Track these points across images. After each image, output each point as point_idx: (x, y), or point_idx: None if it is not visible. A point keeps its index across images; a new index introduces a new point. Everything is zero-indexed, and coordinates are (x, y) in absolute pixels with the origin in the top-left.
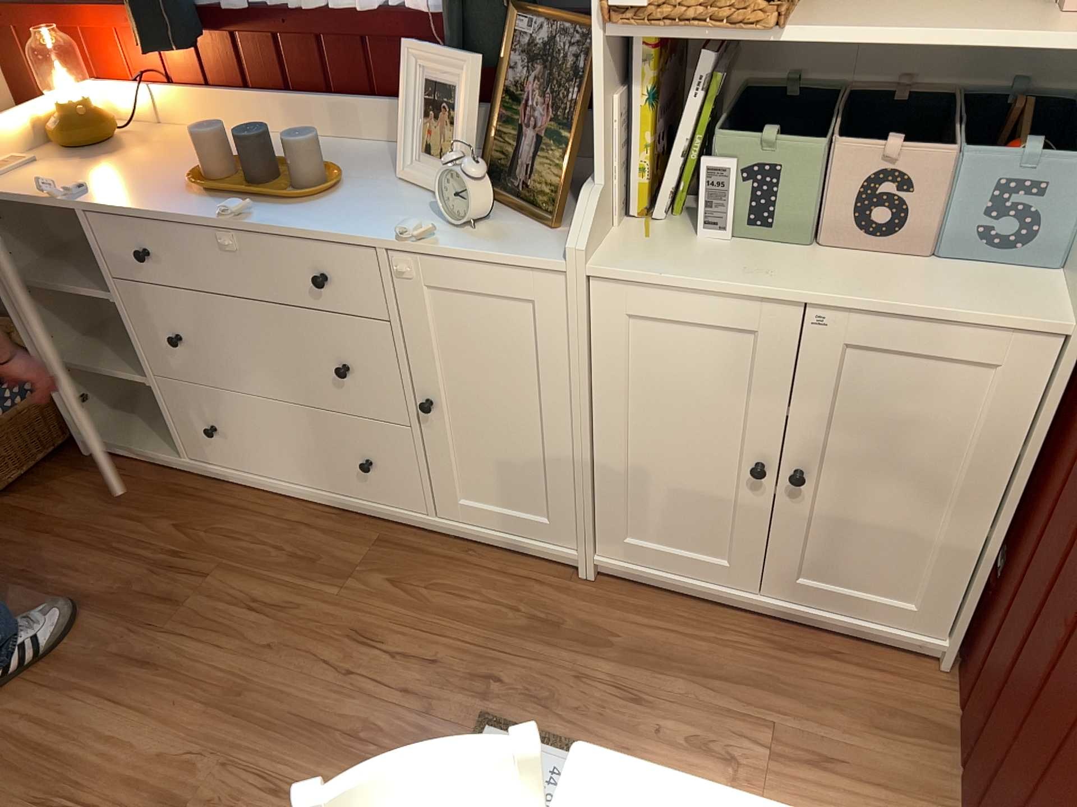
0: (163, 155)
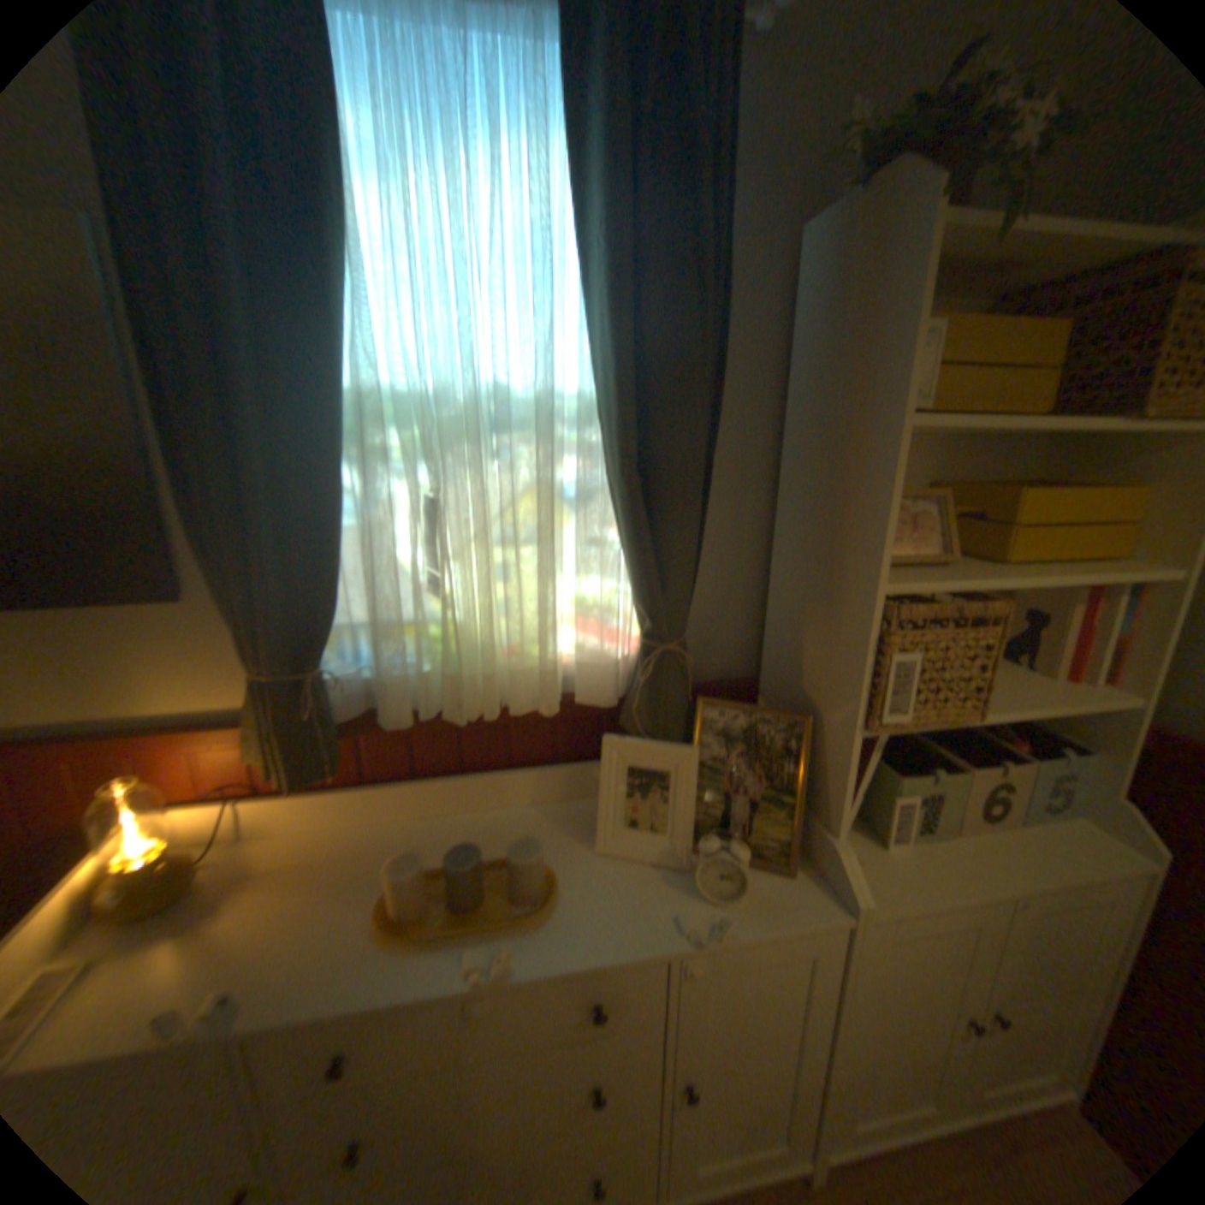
0: (286, 896)
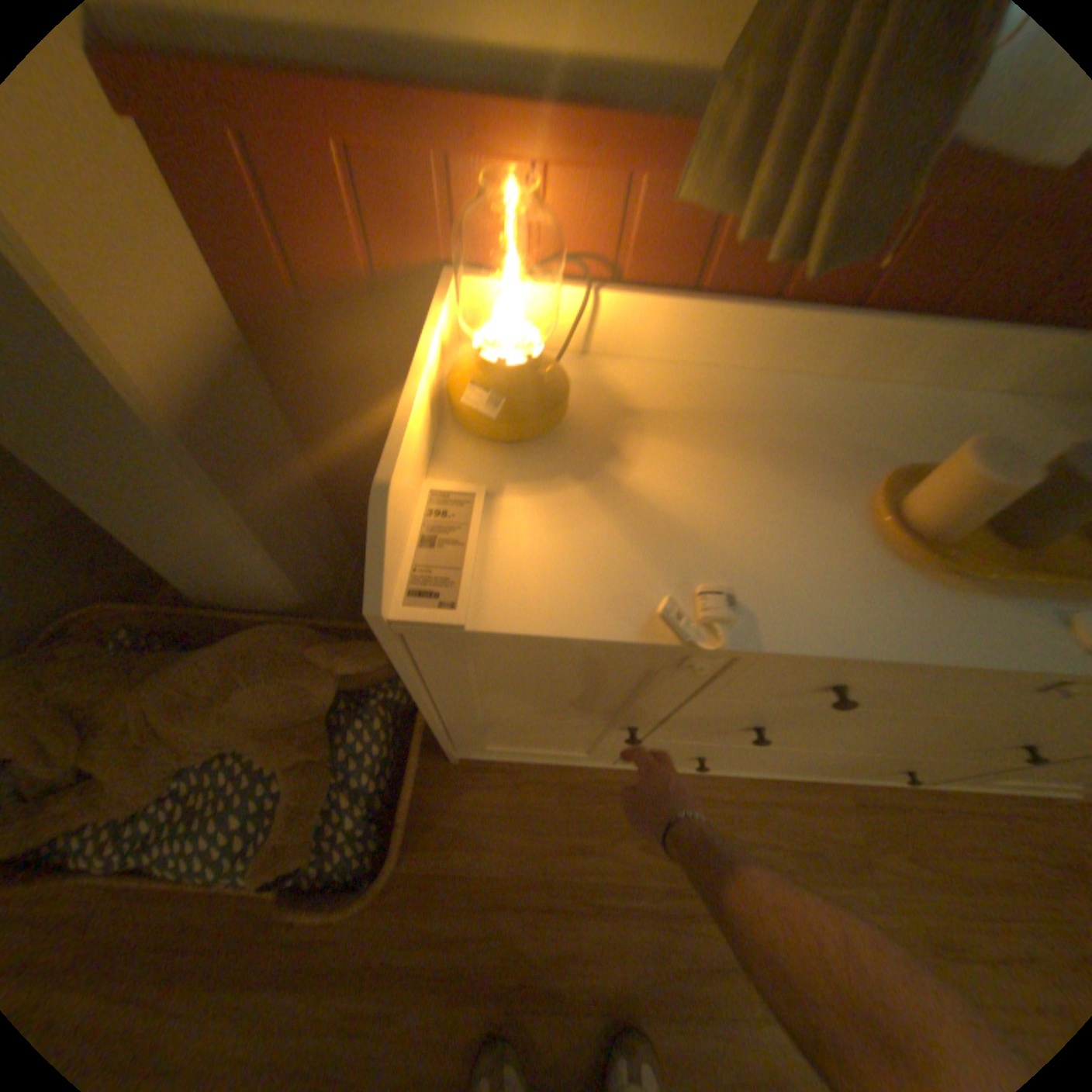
0: (708, 450)
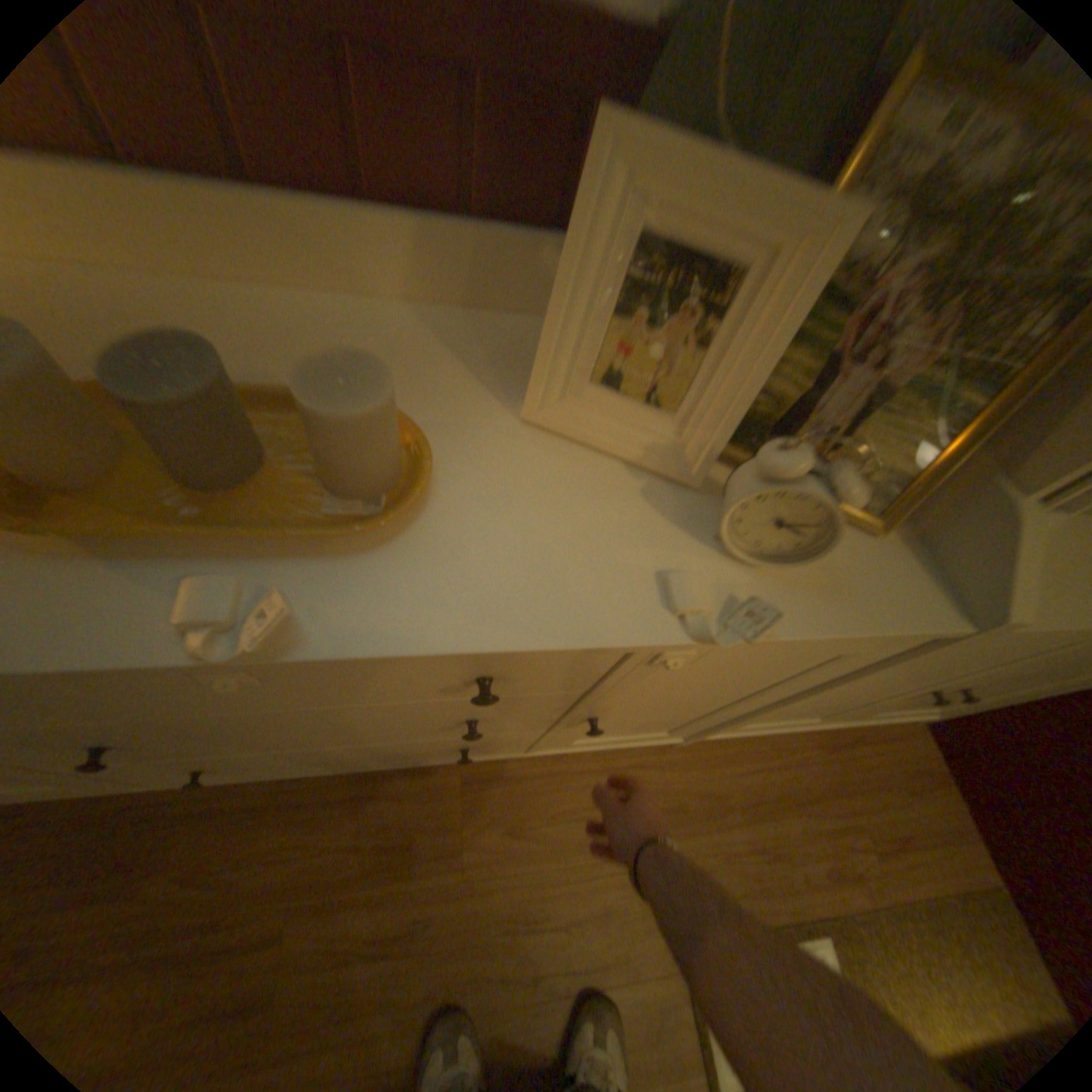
0: None
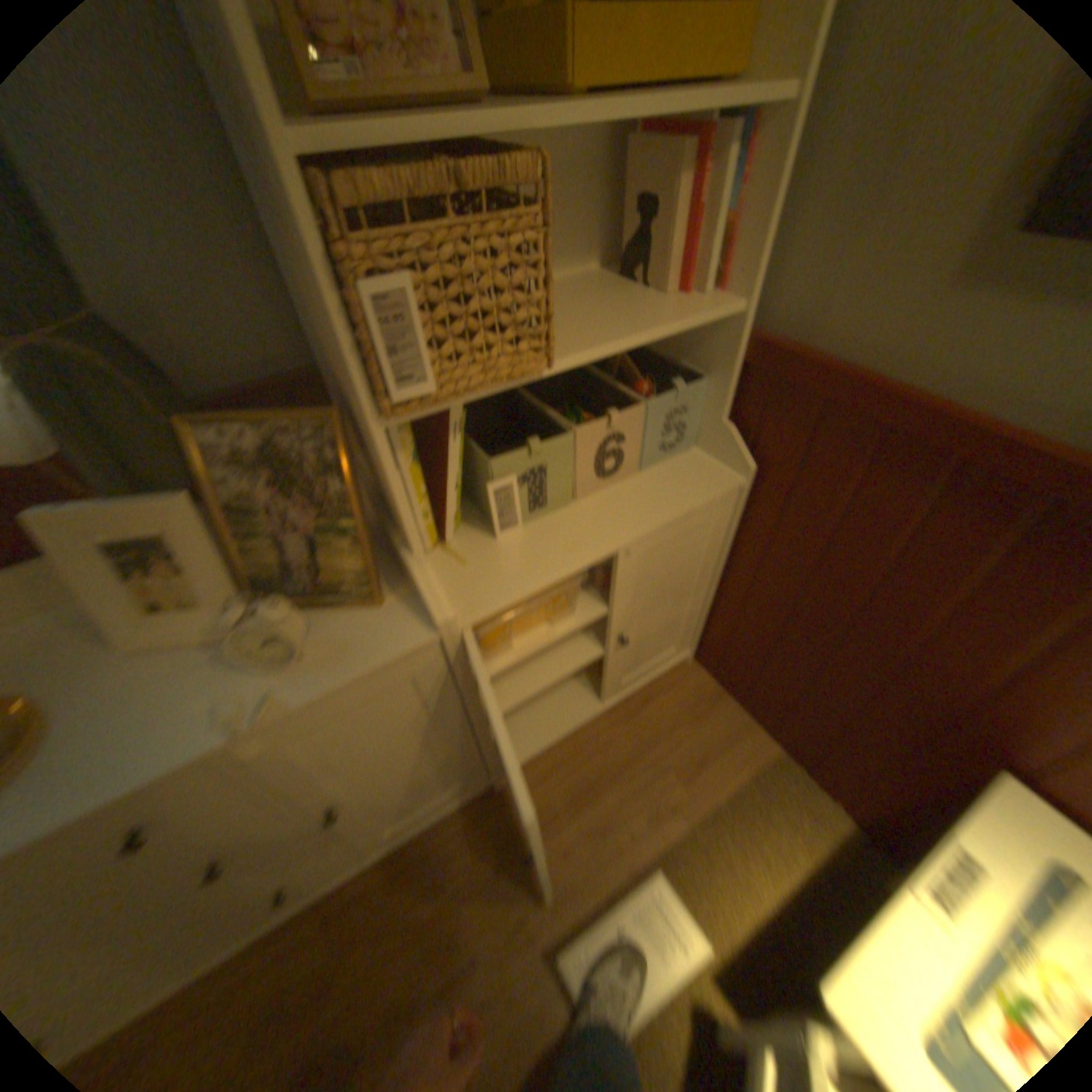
0: None
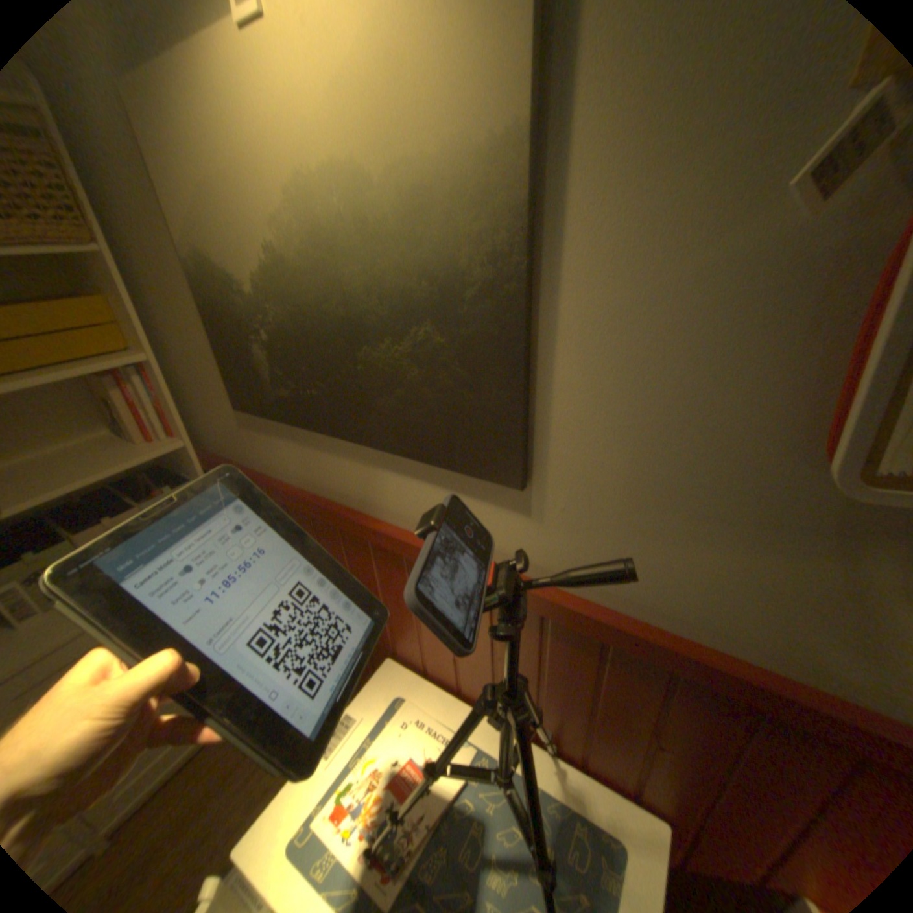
0: None
